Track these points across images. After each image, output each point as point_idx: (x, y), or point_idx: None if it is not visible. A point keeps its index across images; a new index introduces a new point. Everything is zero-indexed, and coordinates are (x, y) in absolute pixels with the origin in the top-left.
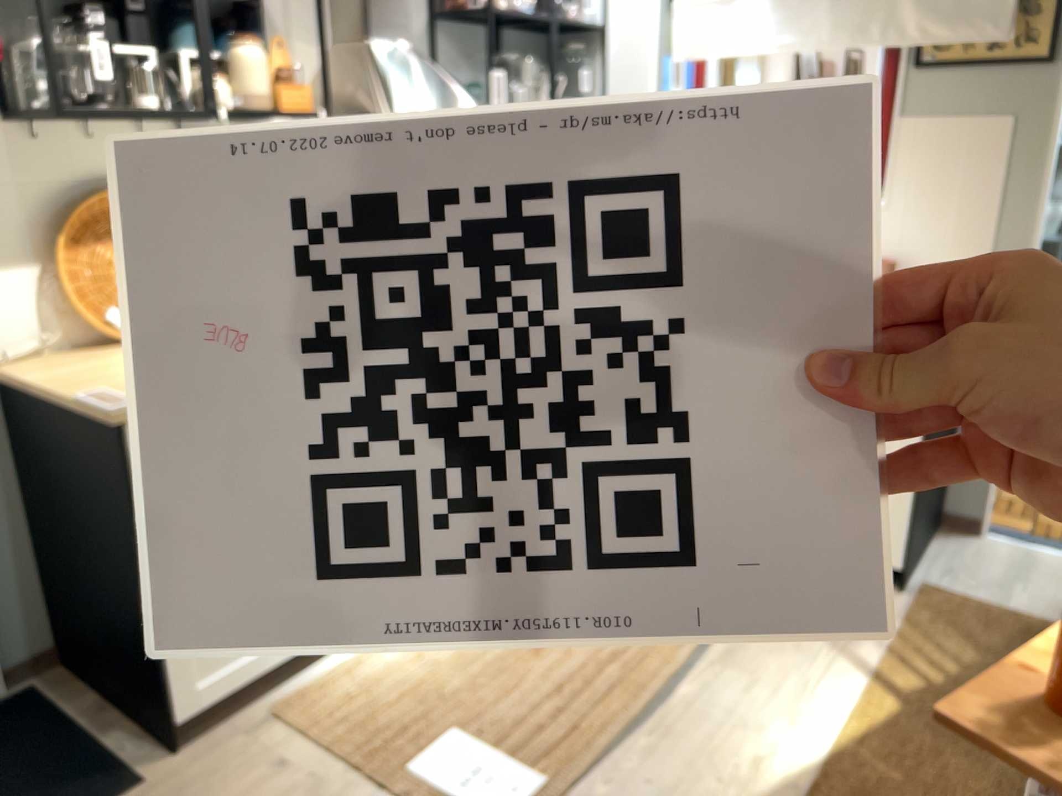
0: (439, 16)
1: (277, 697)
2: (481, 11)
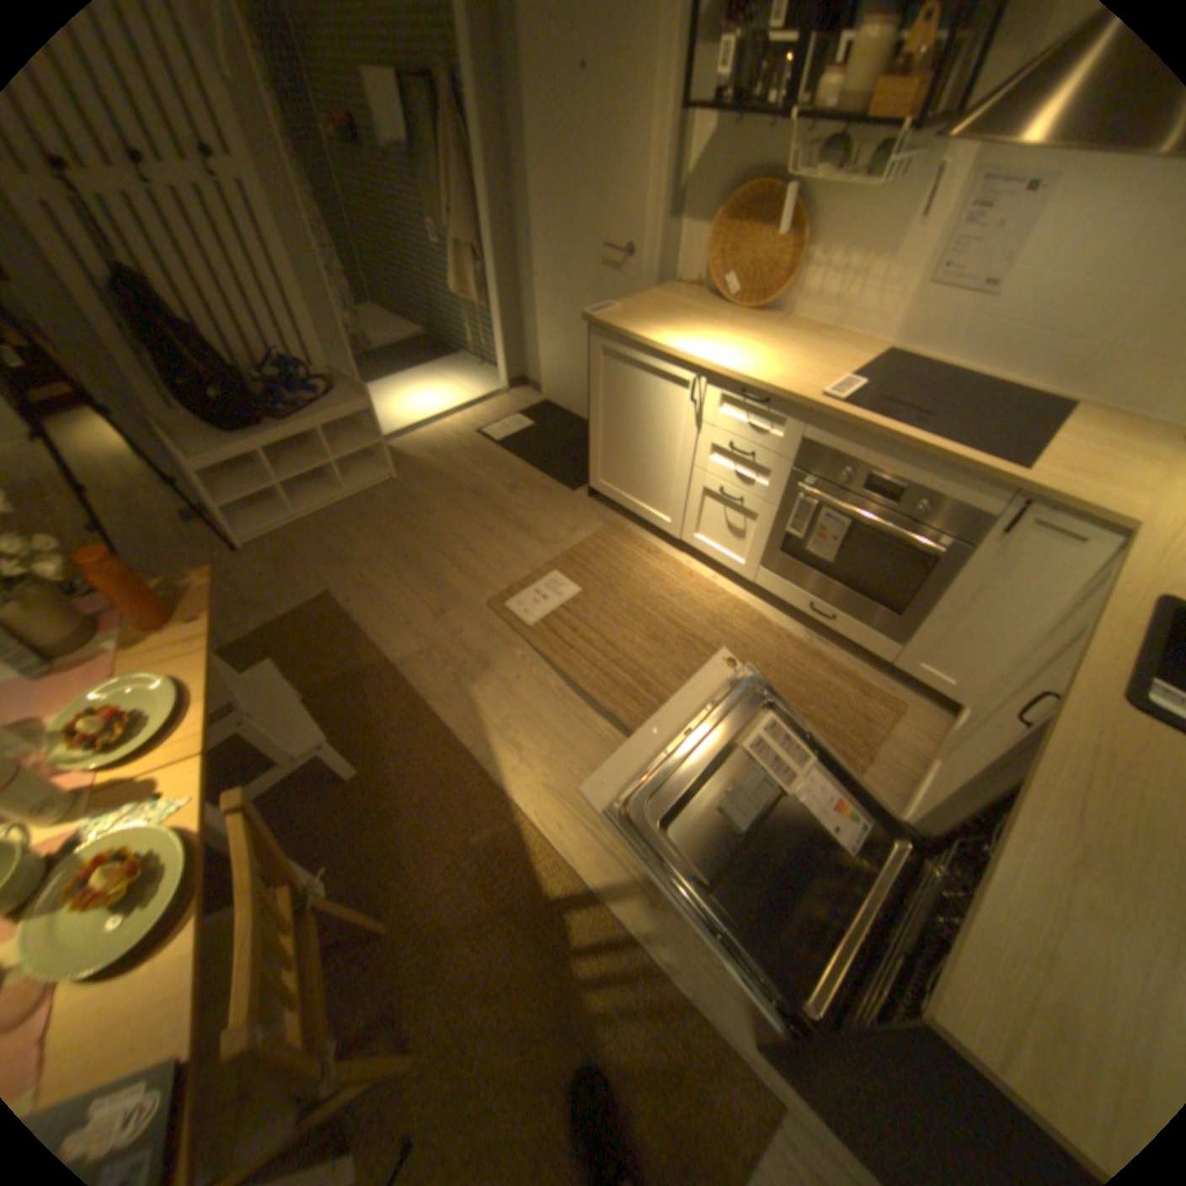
0: None
1: (625, 523)
2: None
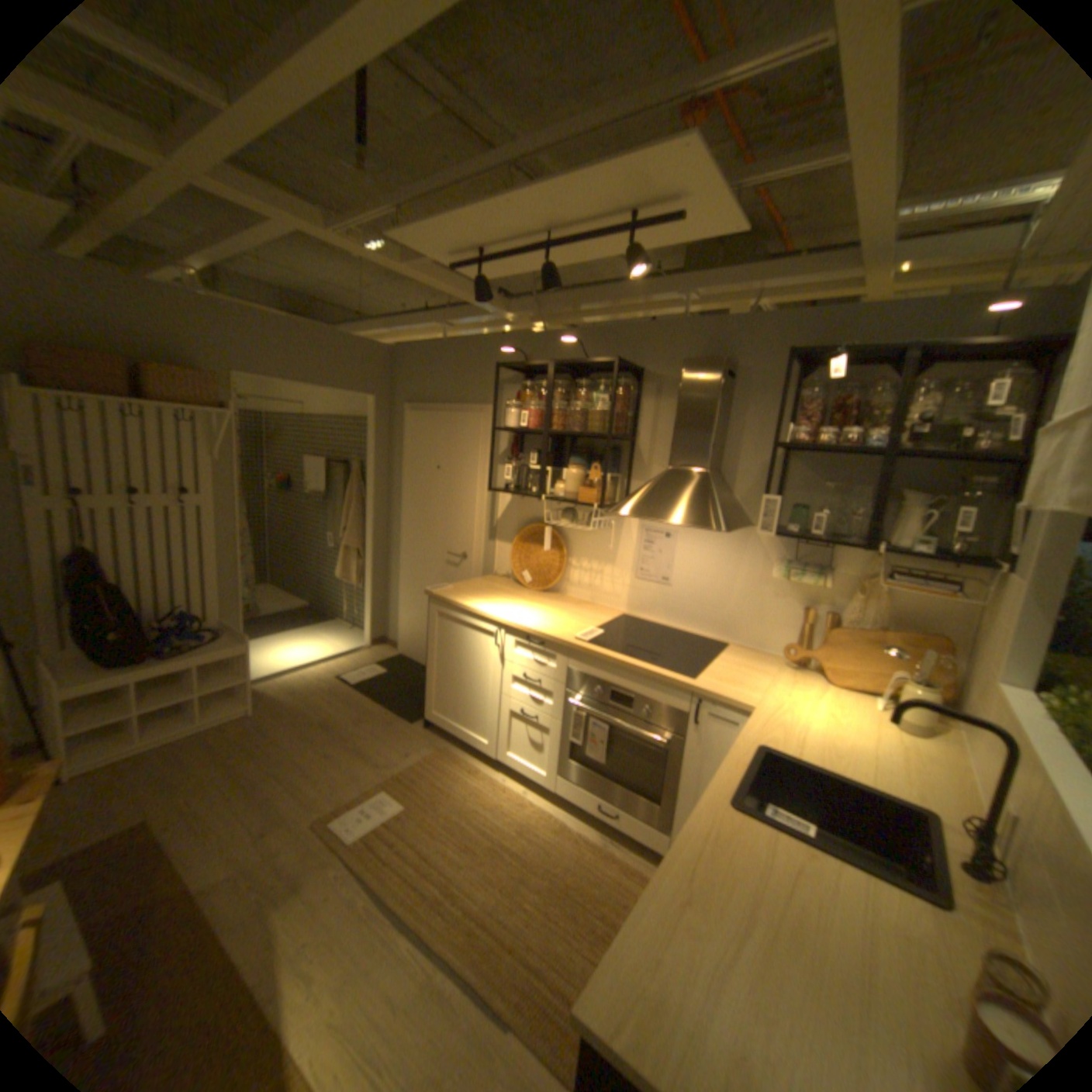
0: (784, 449)
1: (451, 749)
2: (824, 444)
